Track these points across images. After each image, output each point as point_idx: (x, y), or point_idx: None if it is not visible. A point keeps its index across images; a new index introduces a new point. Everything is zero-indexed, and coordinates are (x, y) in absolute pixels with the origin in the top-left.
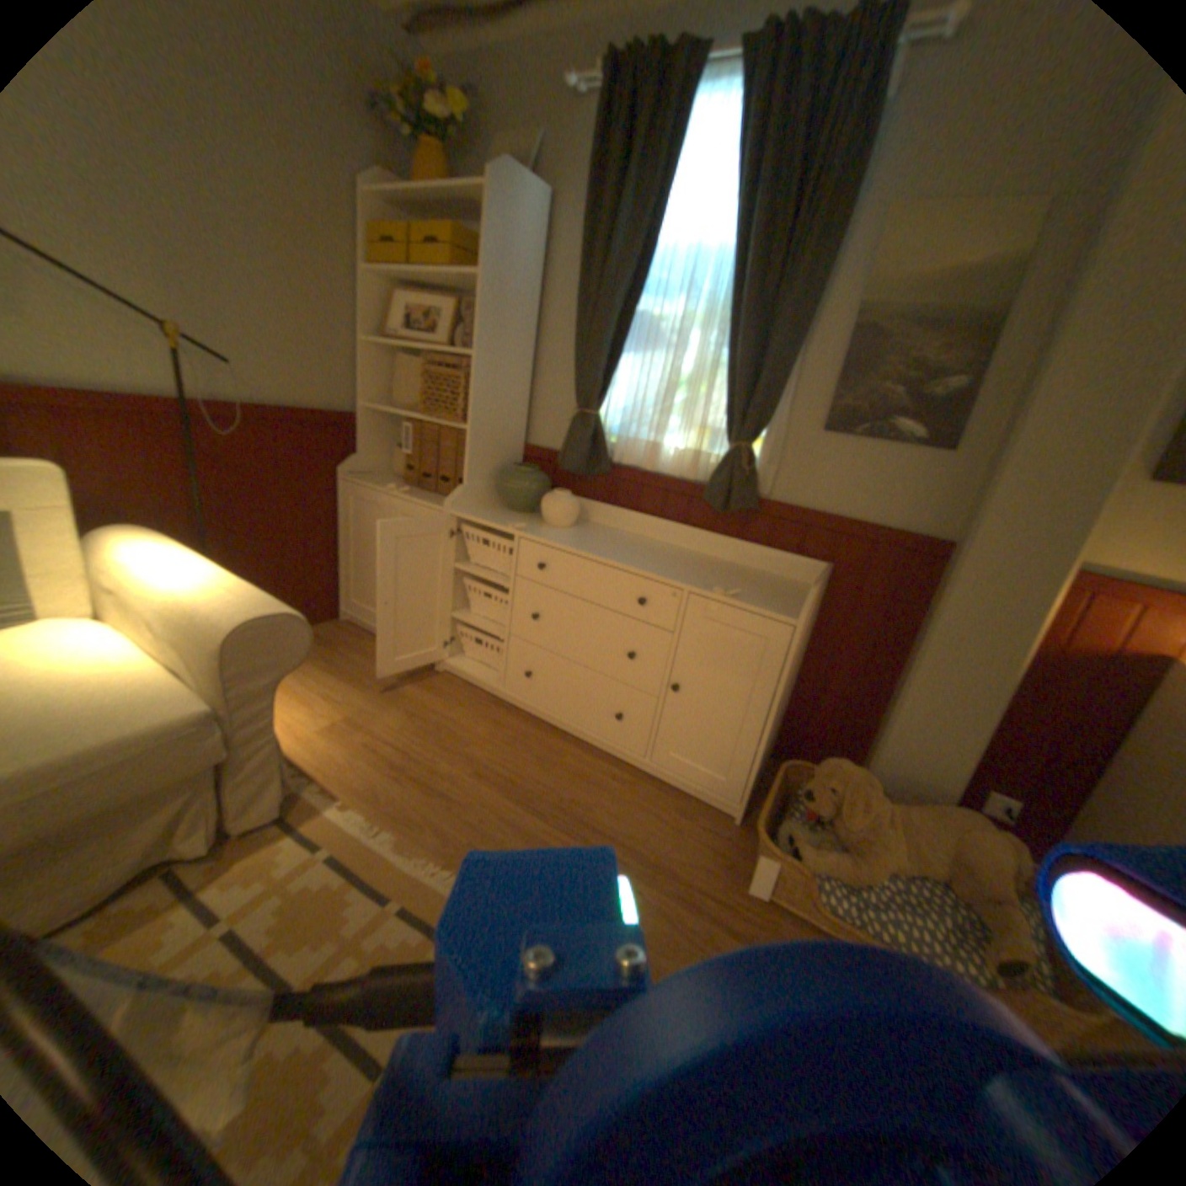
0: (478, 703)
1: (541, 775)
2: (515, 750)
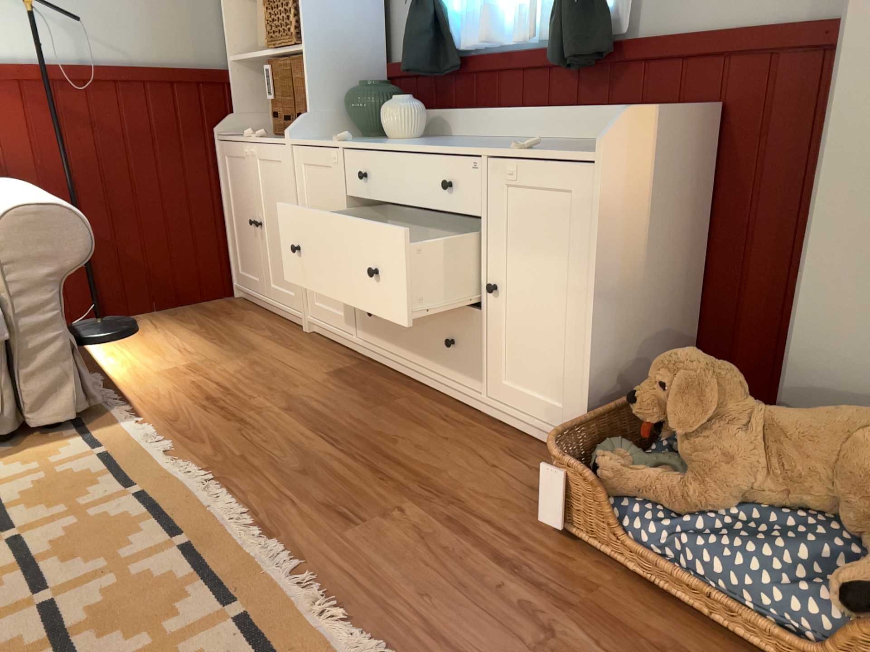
0: (331, 356)
1: (358, 411)
2: (343, 392)
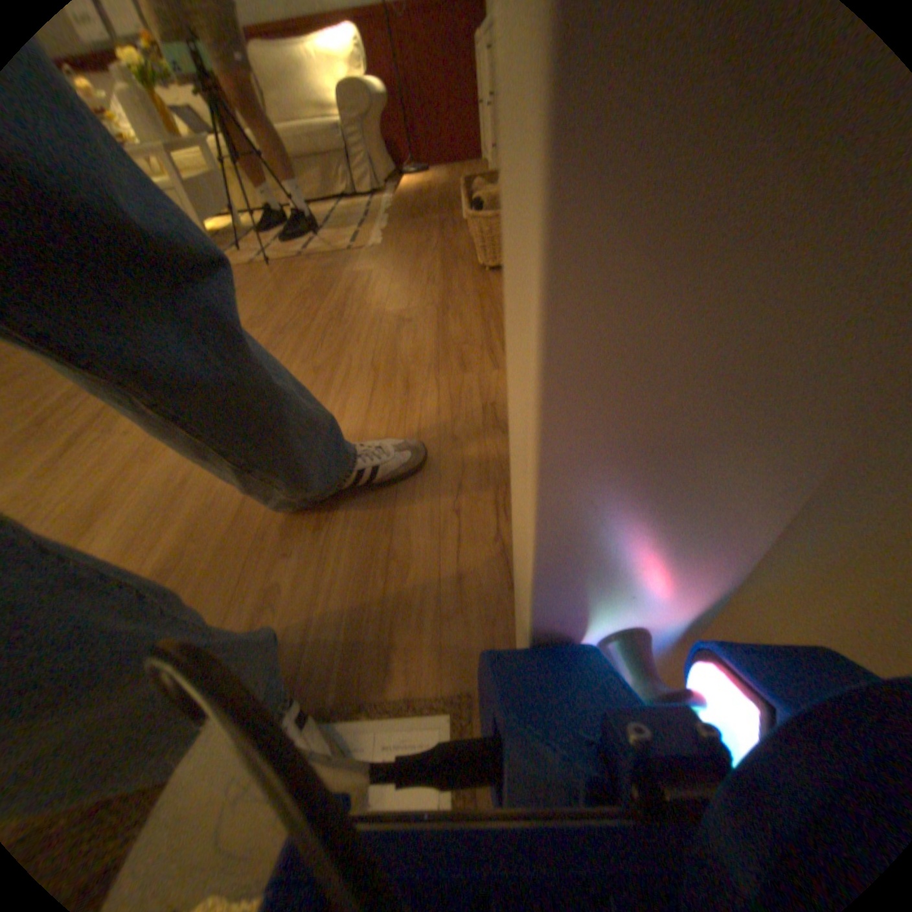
0: None
1: None
2: None
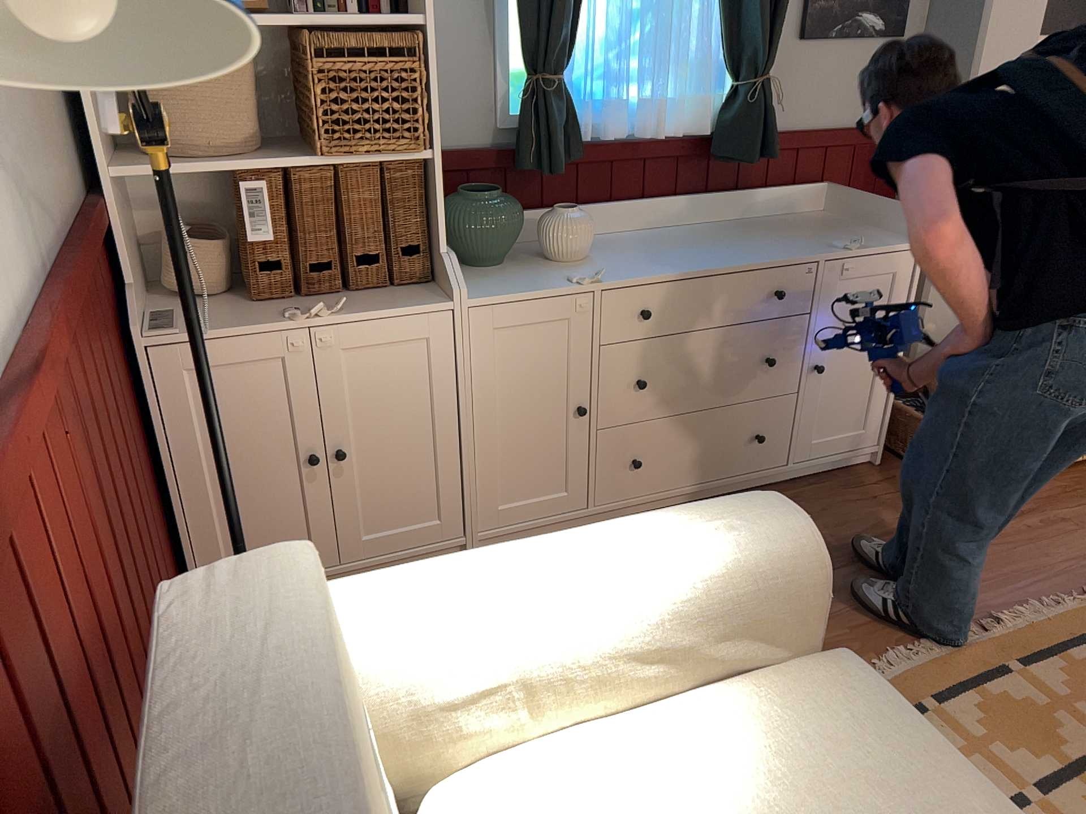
0: None
1: None
2: None
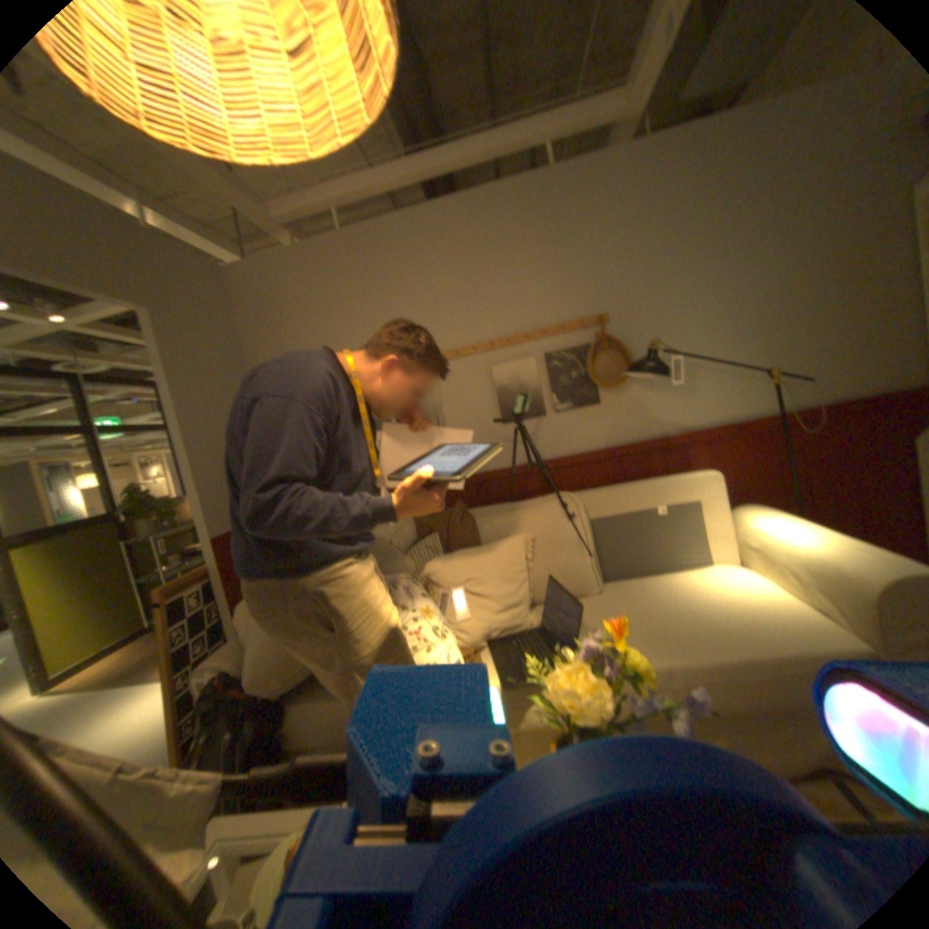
0: None
1: None
2: None
